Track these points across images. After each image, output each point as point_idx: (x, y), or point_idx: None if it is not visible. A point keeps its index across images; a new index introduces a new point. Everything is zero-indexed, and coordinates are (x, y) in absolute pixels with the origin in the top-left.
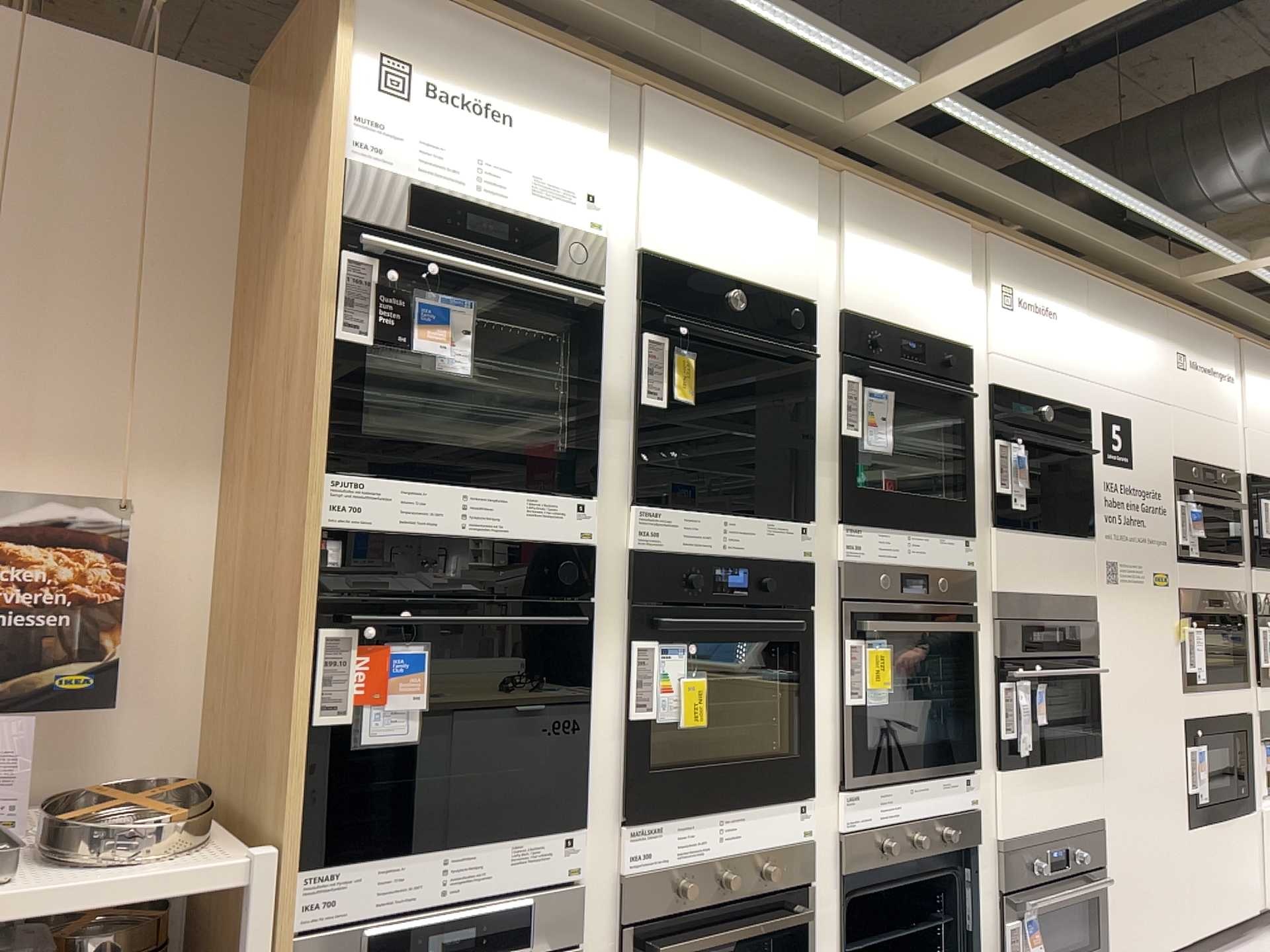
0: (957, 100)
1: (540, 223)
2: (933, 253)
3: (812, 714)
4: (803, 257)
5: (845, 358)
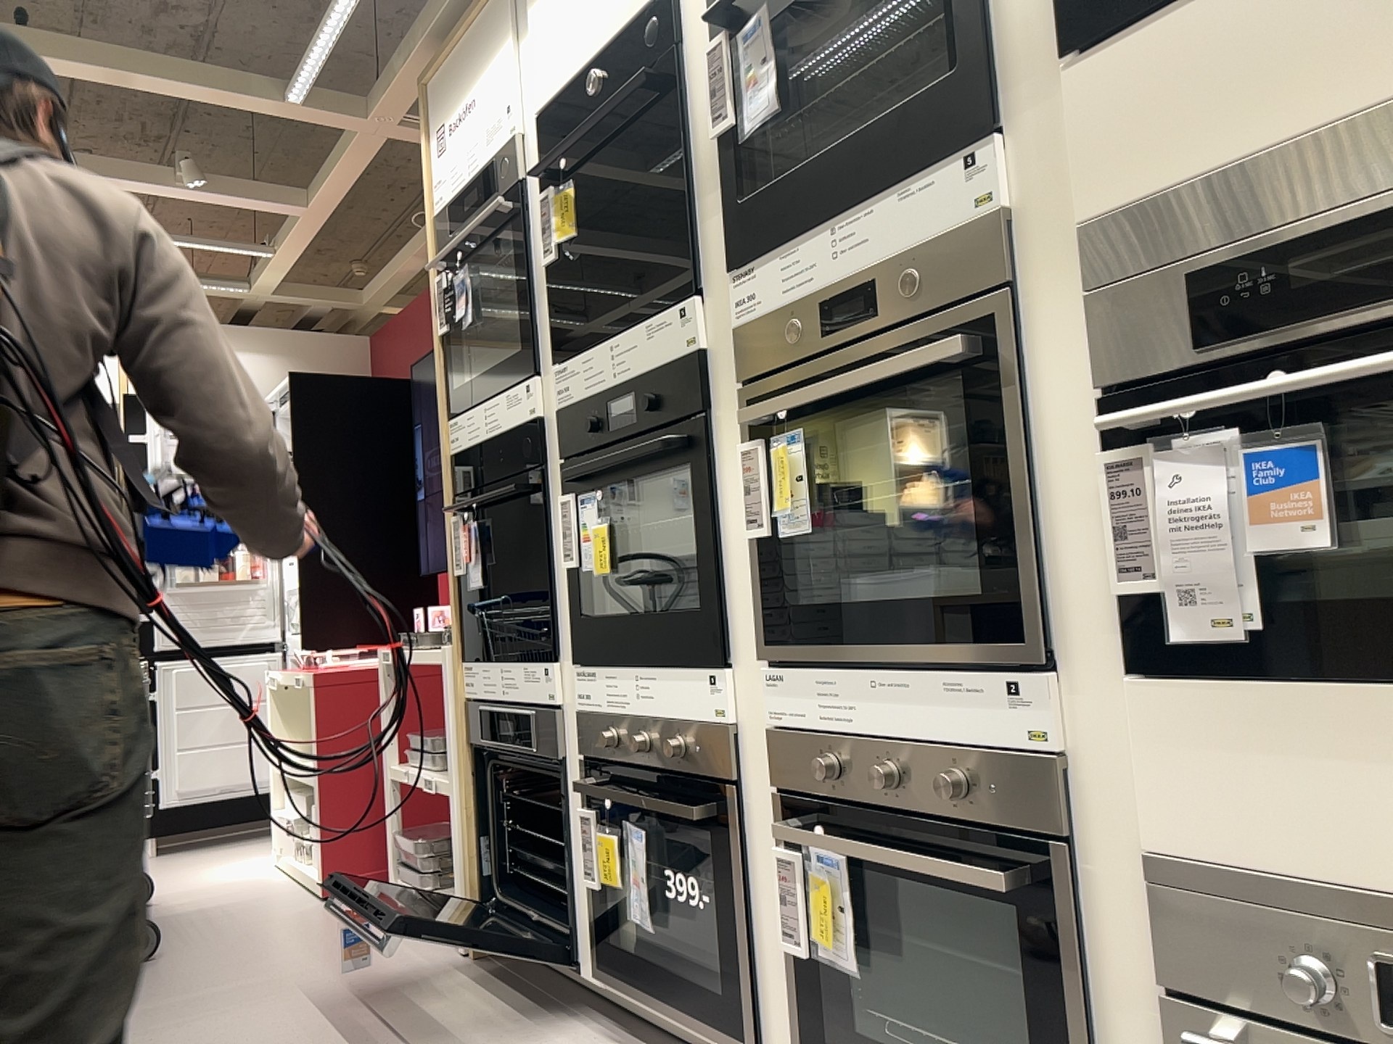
0: None
1: (486, 168)
2: None
3: (711, 556)
4: None
5: (700, 26)
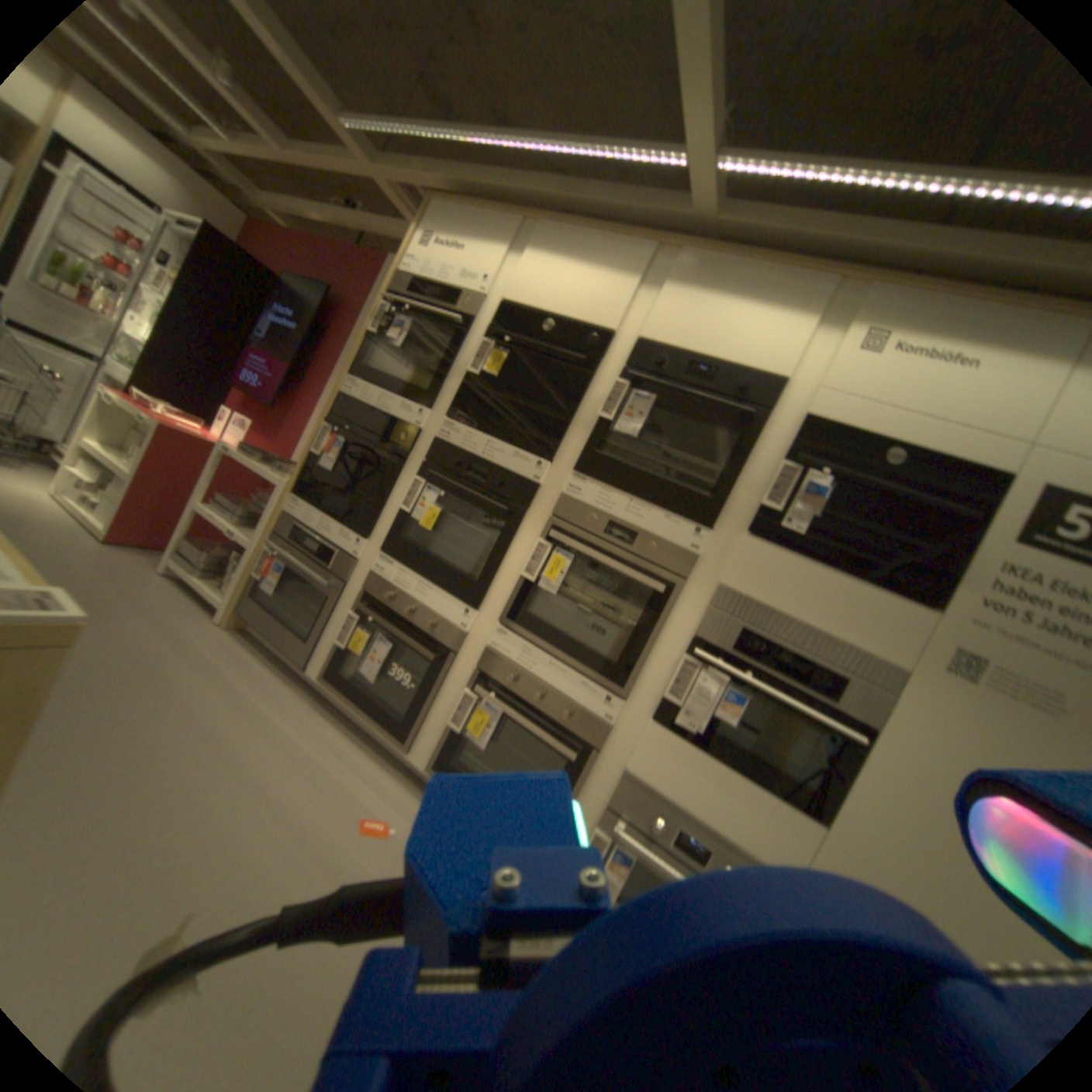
0: (731, 152)
1: (454, 290)
2: (767, 298)
3: (495, 566)
4: (613, 303)
5: (620, 368)
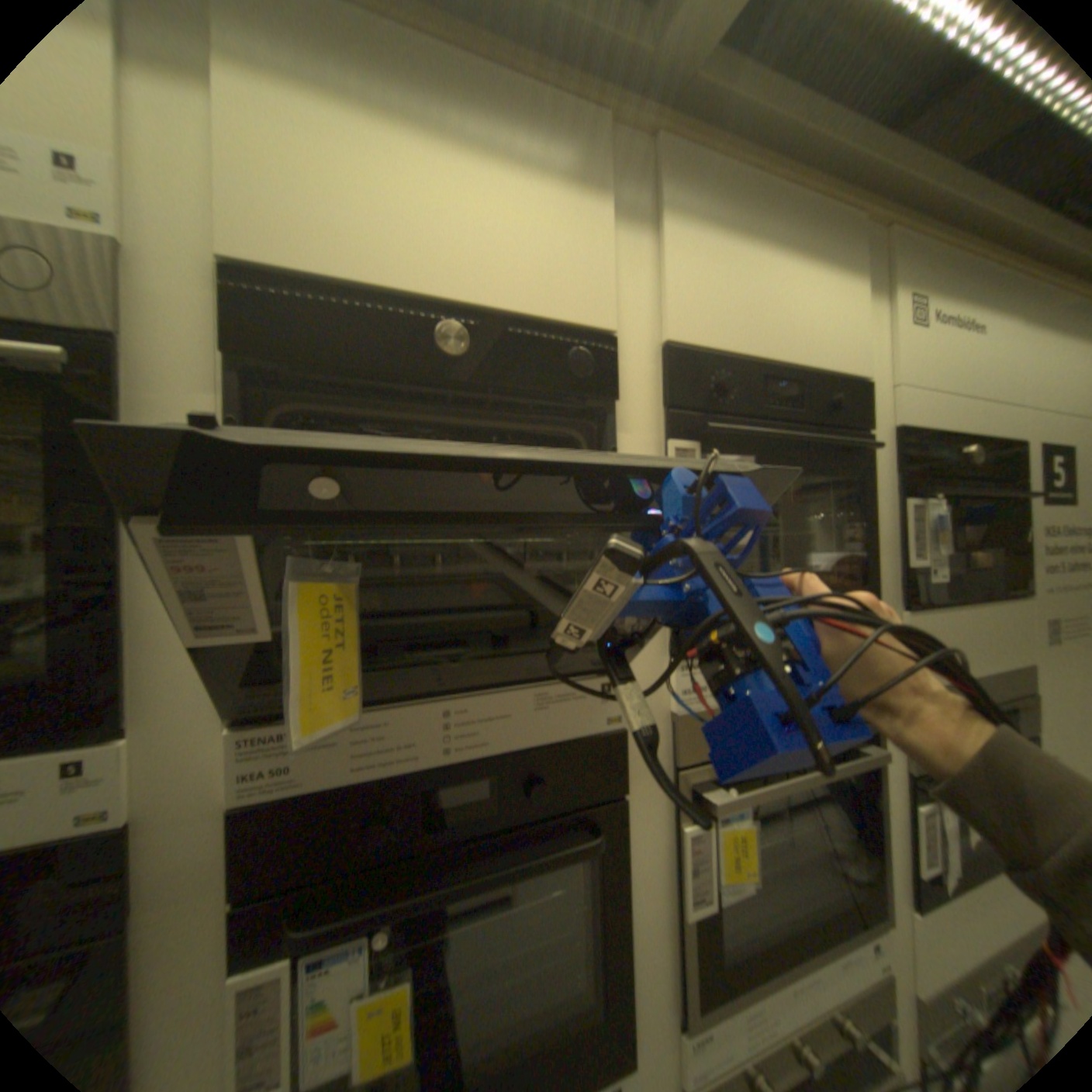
0: None
1: None
2: (816, 250)
3: (629, 957)
4: (590, 261)
5: (671, 415)
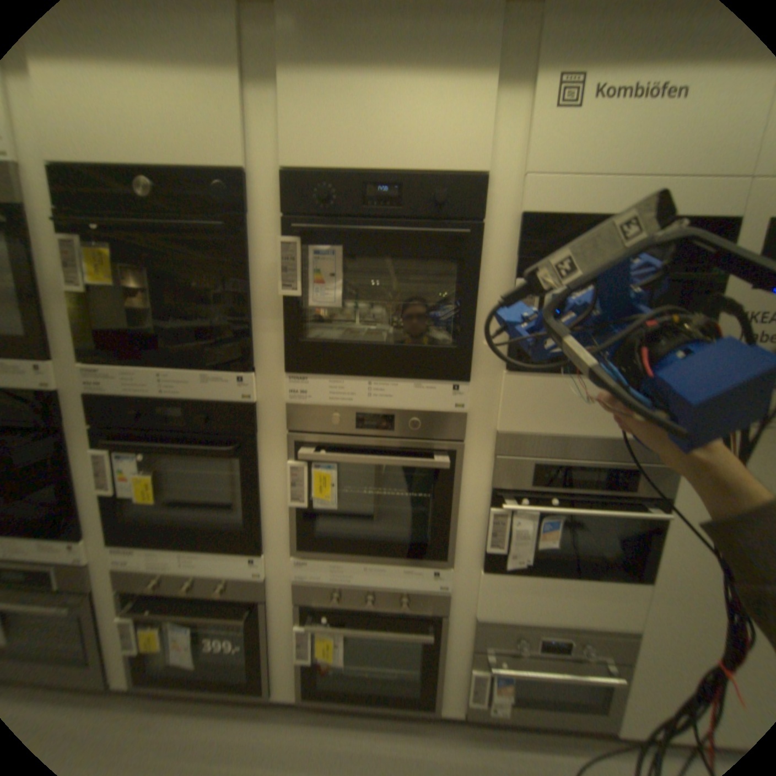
0: None
1: None
2: (426, 59)
3: (255, 509)
4: (219, 122)
5: (277, 220)
